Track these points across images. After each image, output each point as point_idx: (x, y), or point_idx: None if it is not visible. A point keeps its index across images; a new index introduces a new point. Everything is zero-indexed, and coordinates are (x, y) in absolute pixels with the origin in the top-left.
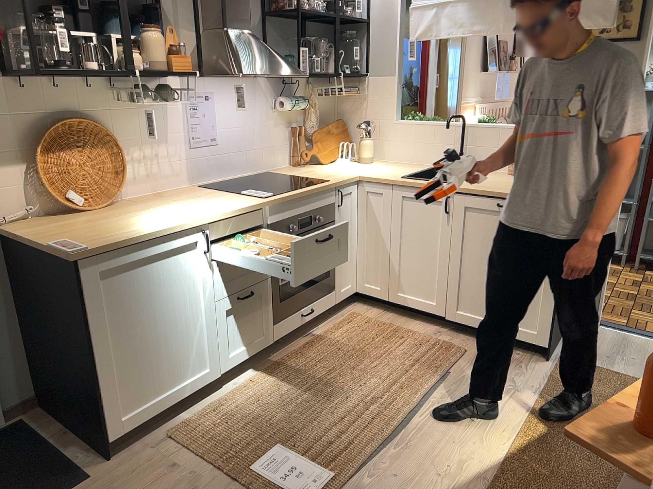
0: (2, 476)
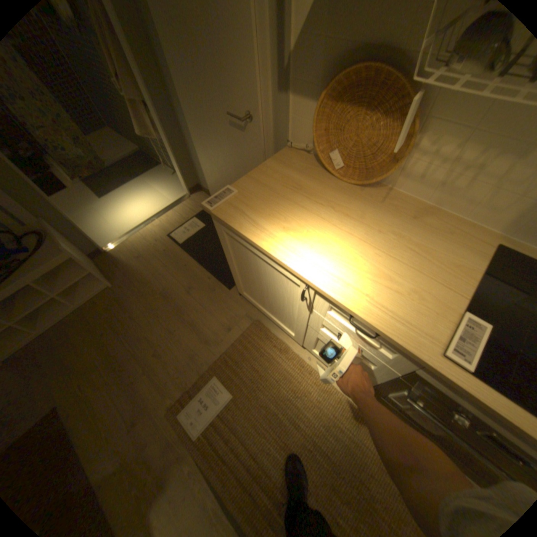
0: None
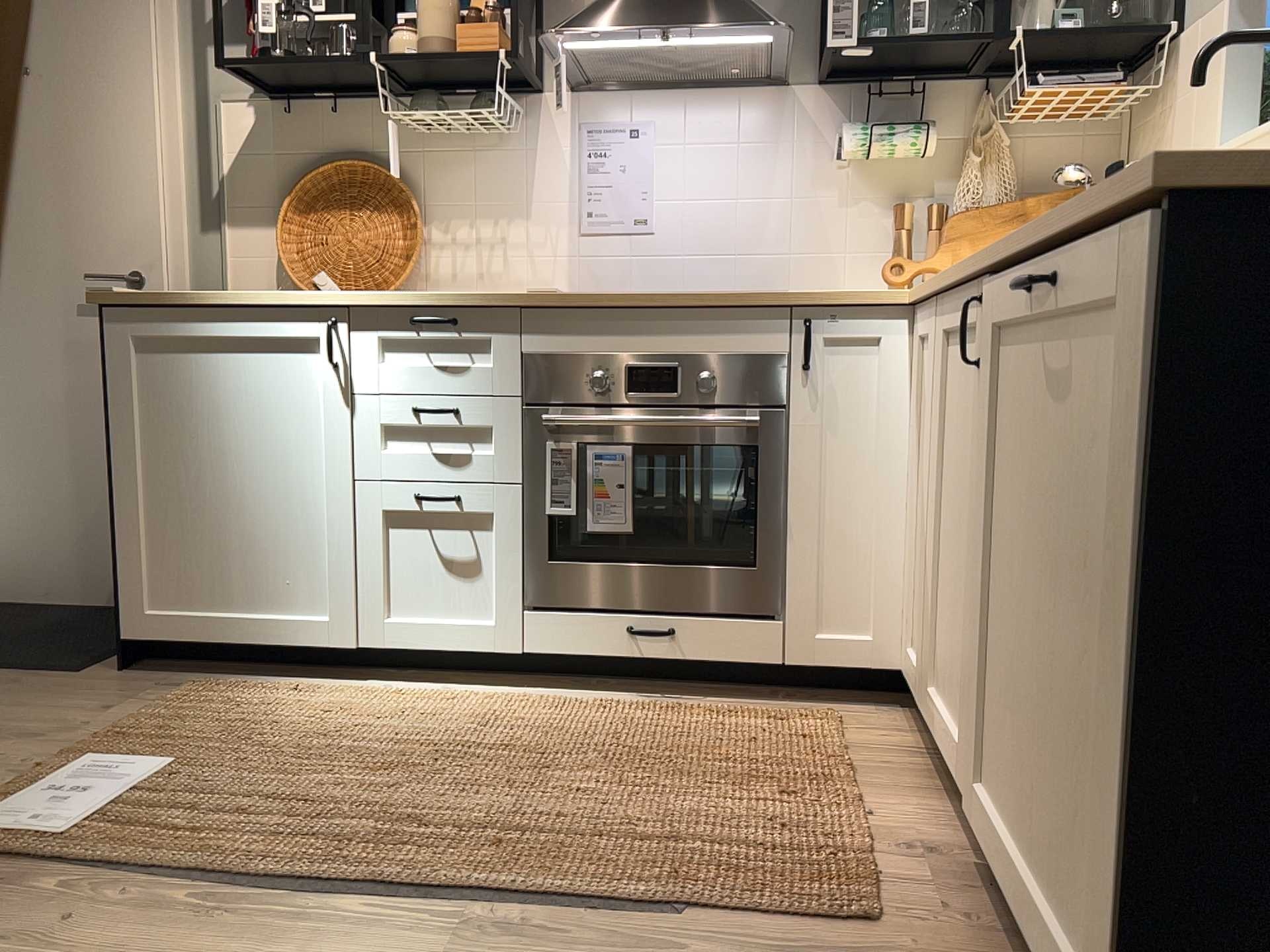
0: (79, 635)
